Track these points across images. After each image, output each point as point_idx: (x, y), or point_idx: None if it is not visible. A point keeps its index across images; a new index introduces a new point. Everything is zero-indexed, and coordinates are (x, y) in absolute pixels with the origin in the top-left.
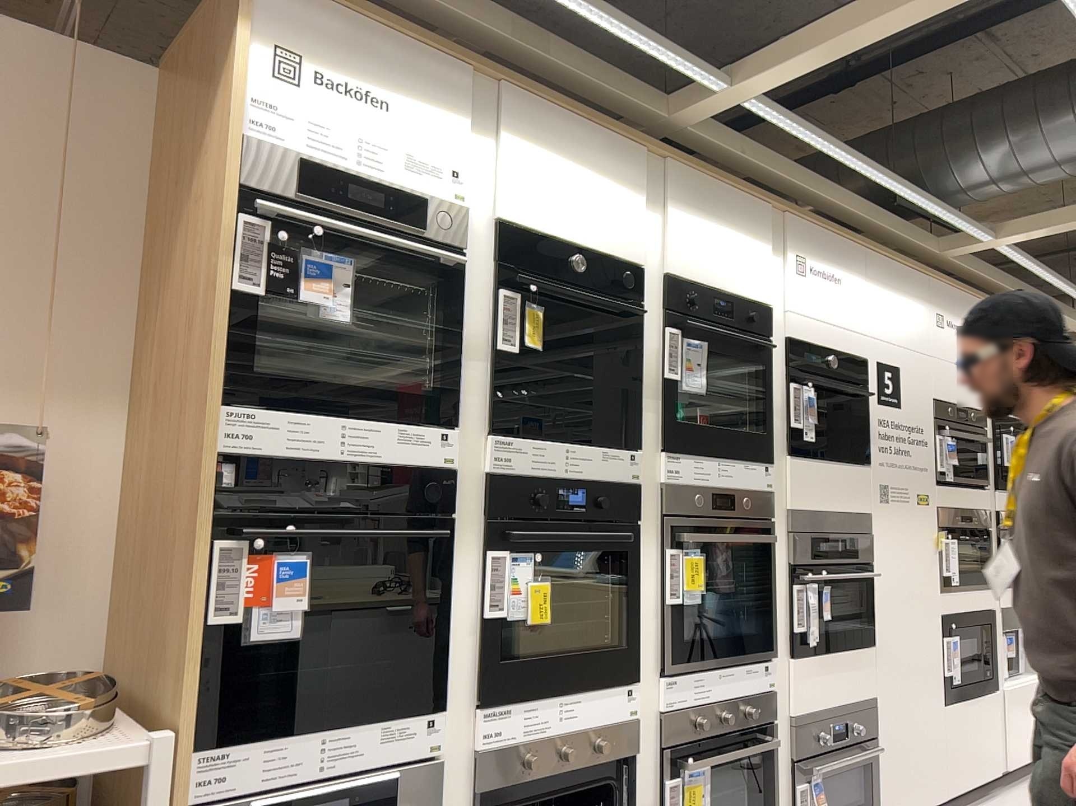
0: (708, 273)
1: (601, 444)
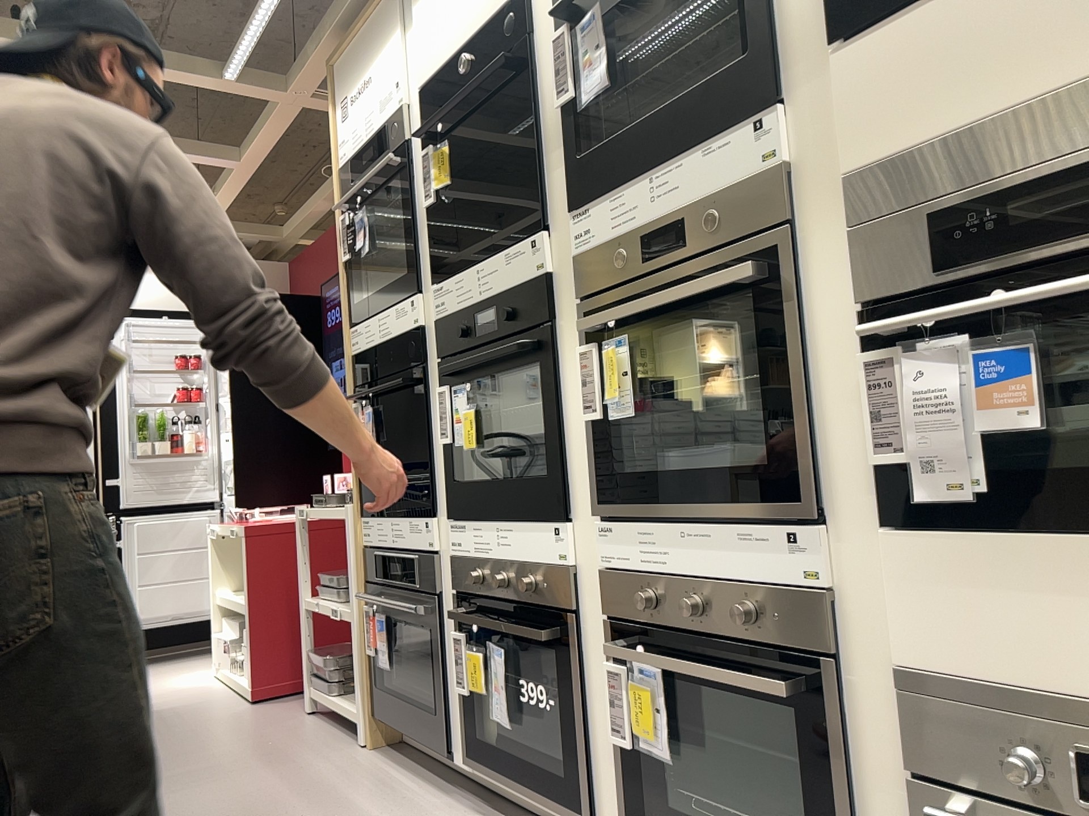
0: None
1: (507, 244)
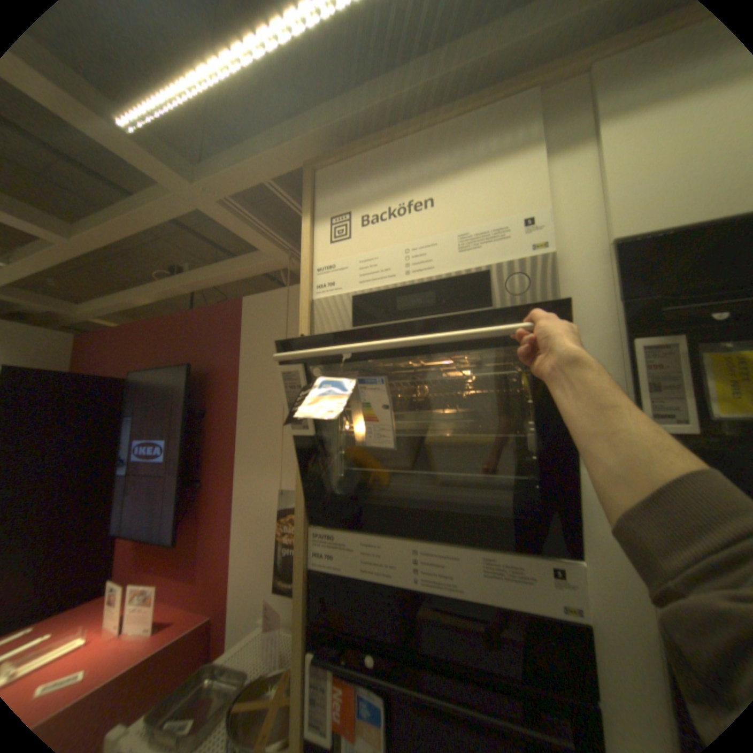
0: None
1: None
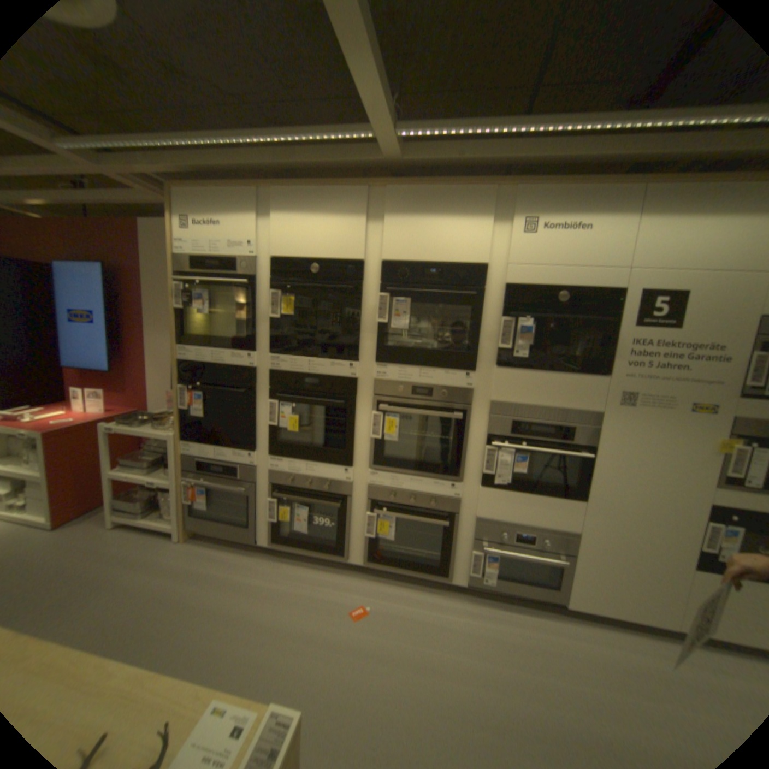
0: (425, 252)
1: (333, 360)
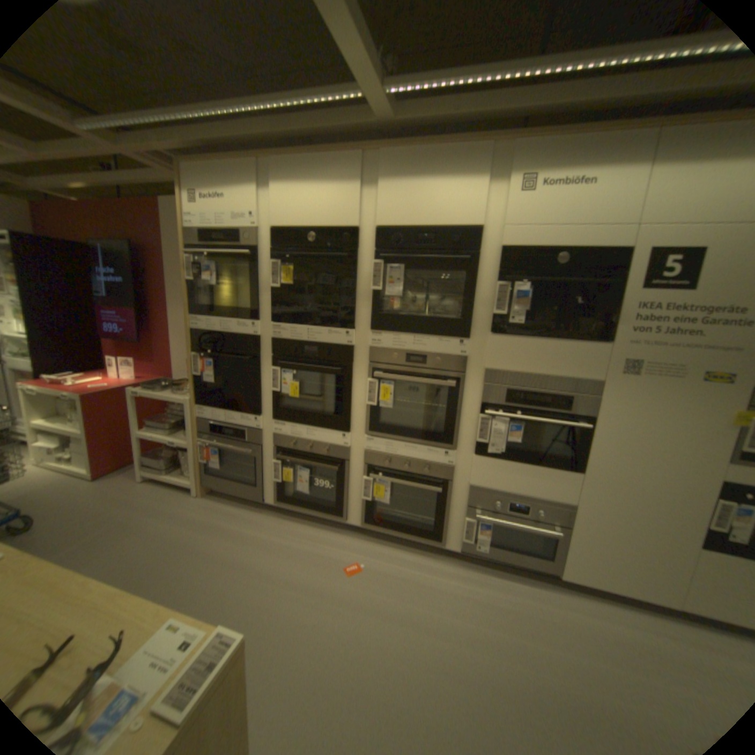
0: (418, 216)
1: (330, 328)
